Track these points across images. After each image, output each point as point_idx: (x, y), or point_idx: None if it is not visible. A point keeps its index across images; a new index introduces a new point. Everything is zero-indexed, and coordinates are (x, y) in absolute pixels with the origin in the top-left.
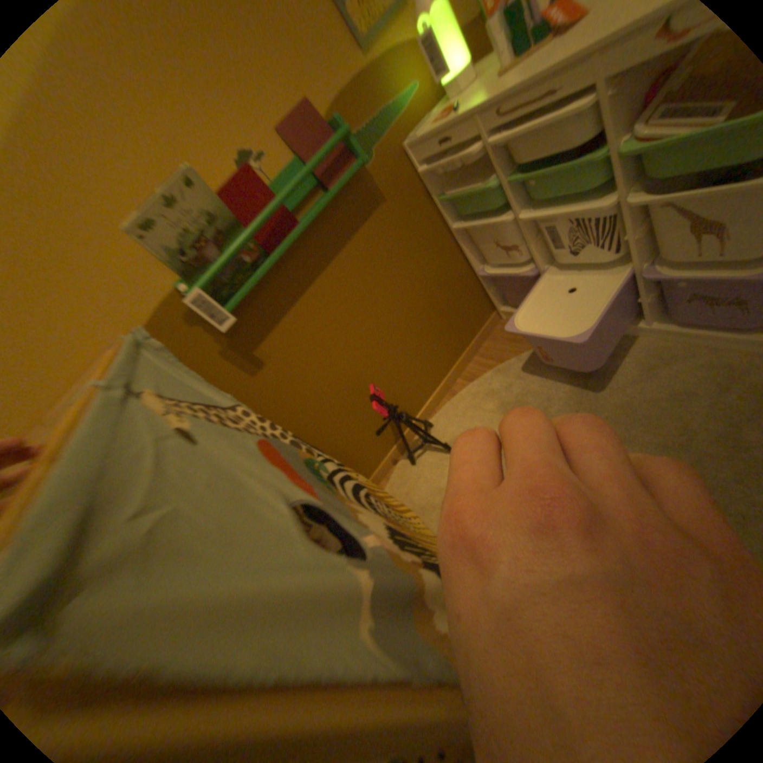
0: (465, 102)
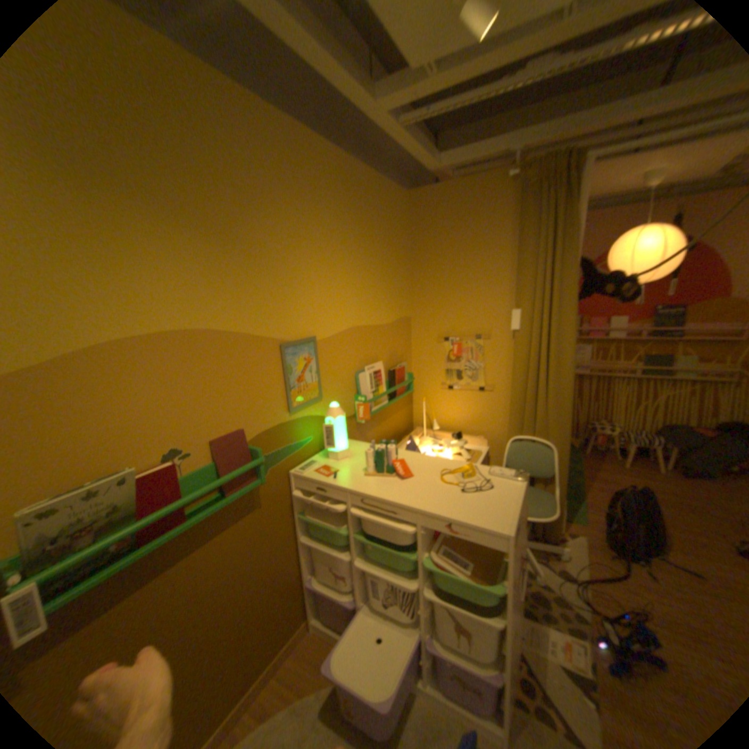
0: (342, 474)
